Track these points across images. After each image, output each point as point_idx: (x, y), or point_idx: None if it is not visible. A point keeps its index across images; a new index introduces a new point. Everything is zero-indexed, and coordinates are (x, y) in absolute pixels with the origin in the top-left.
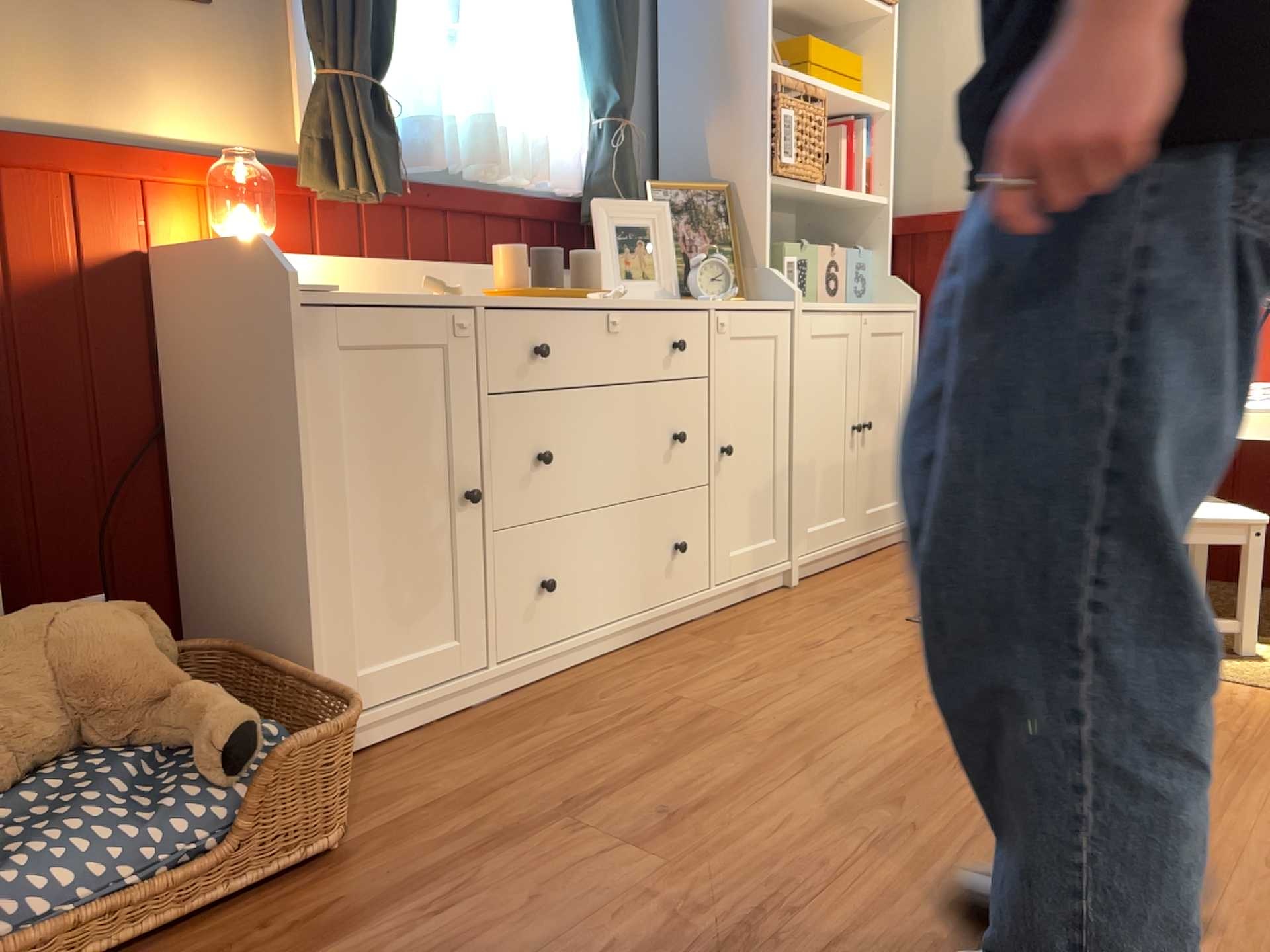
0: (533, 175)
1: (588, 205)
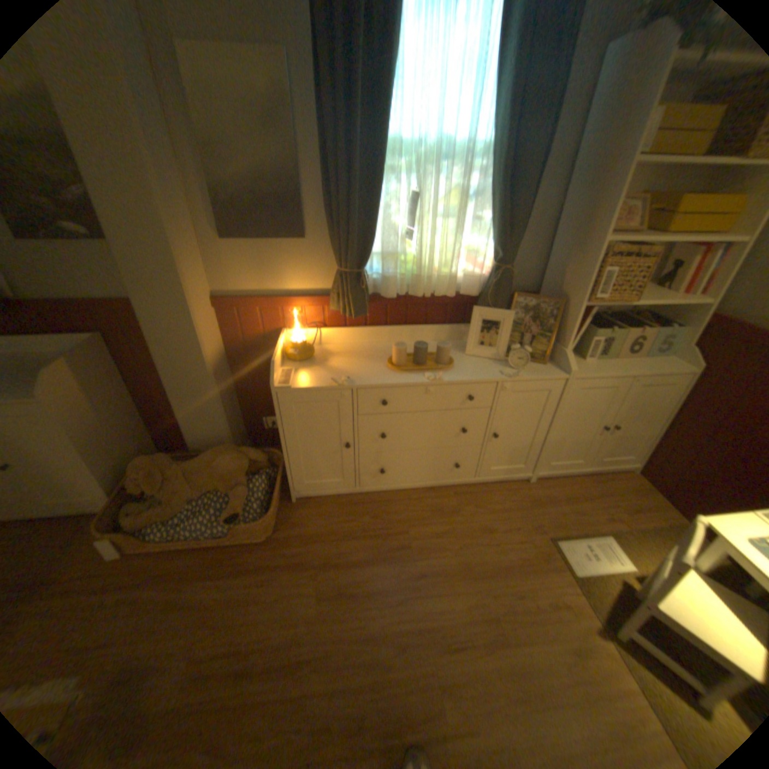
0: (445, 292)
1: (480, 300)
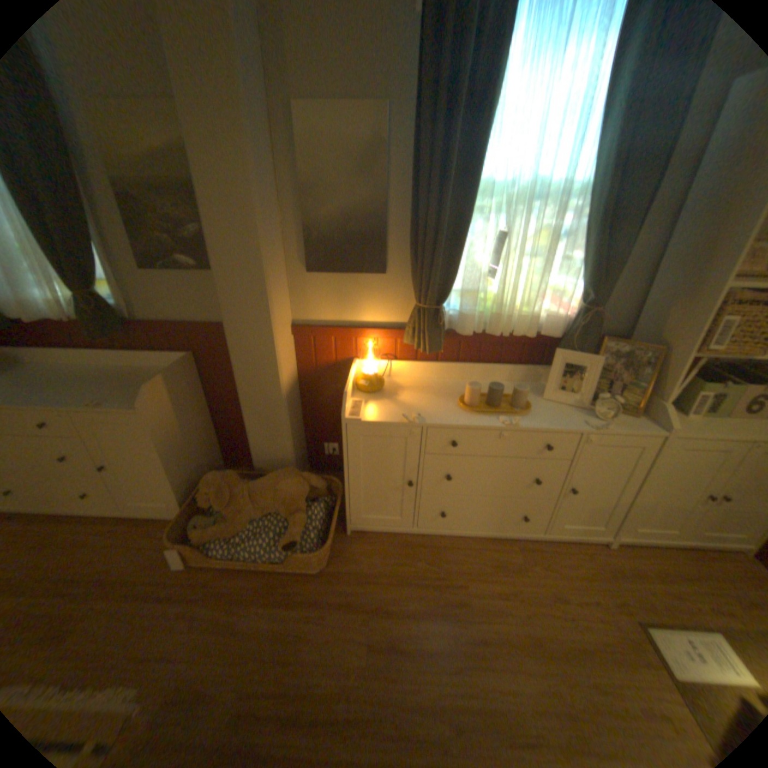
0: (525, 332)
1: (563, 342)
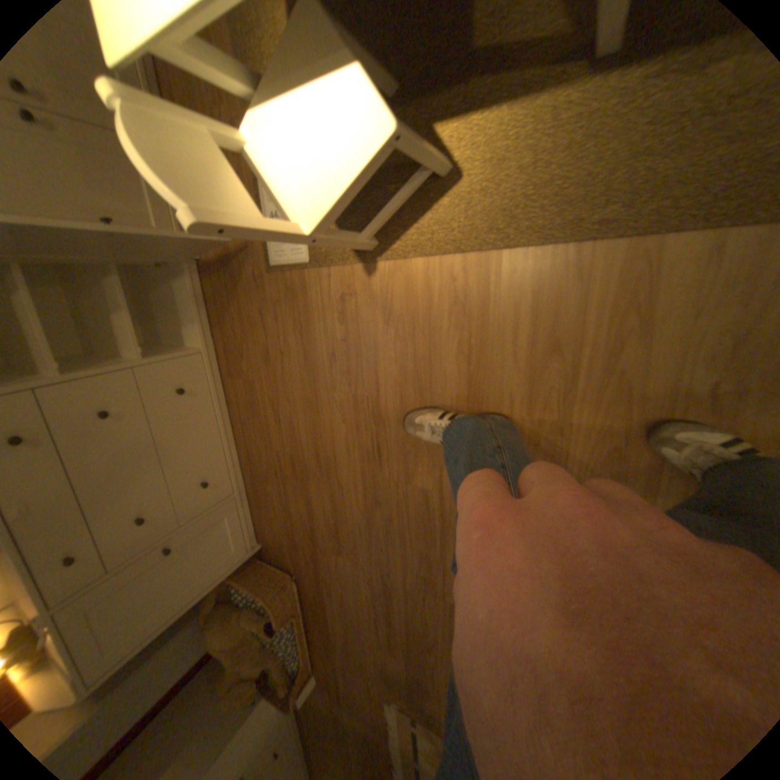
0: None
1: None
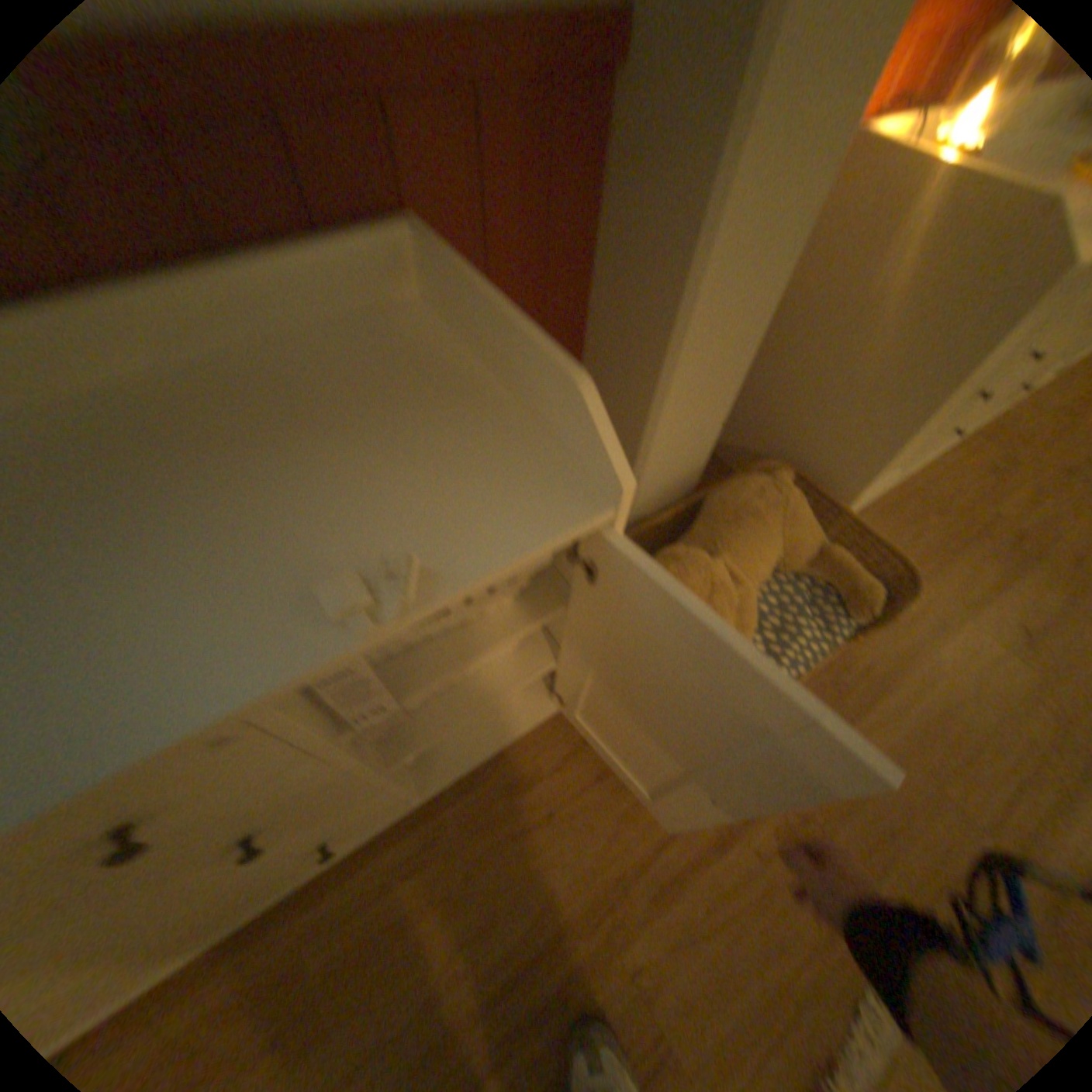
0: None
1: None
